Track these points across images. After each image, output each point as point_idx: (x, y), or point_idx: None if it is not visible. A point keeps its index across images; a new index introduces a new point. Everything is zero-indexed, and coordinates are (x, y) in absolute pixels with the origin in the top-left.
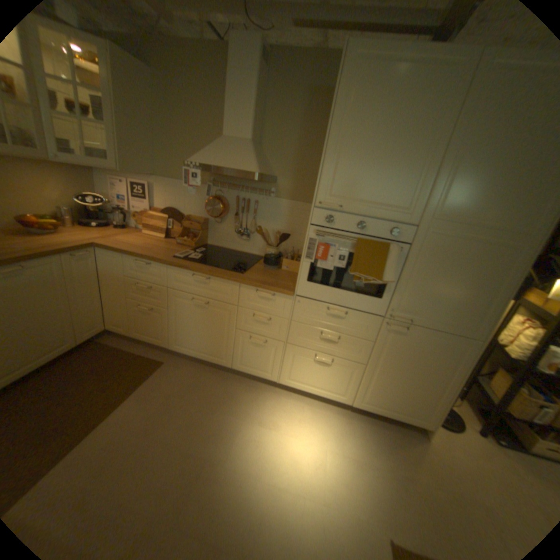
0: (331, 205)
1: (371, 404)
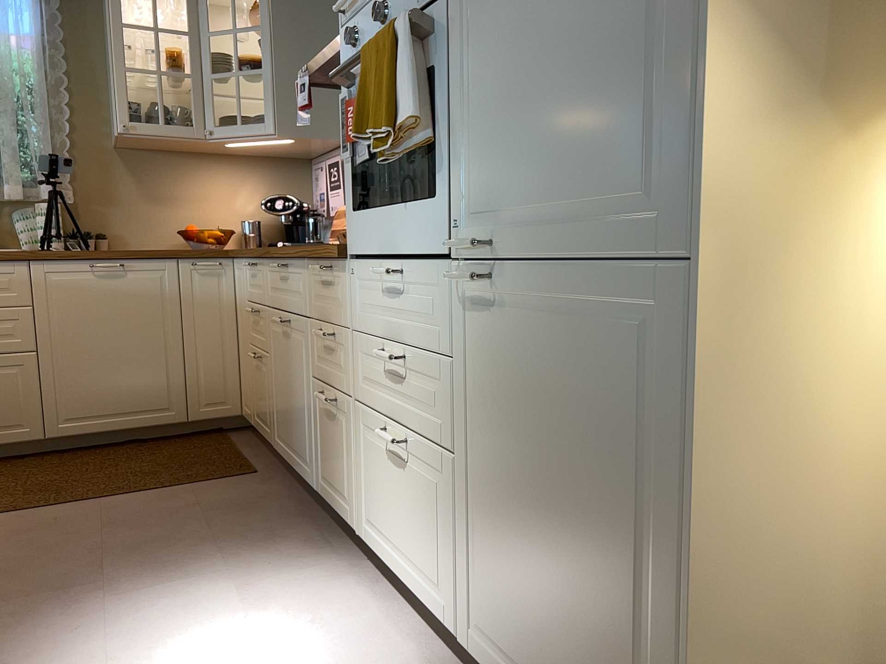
0: (344, 0)
1: (493, 644)
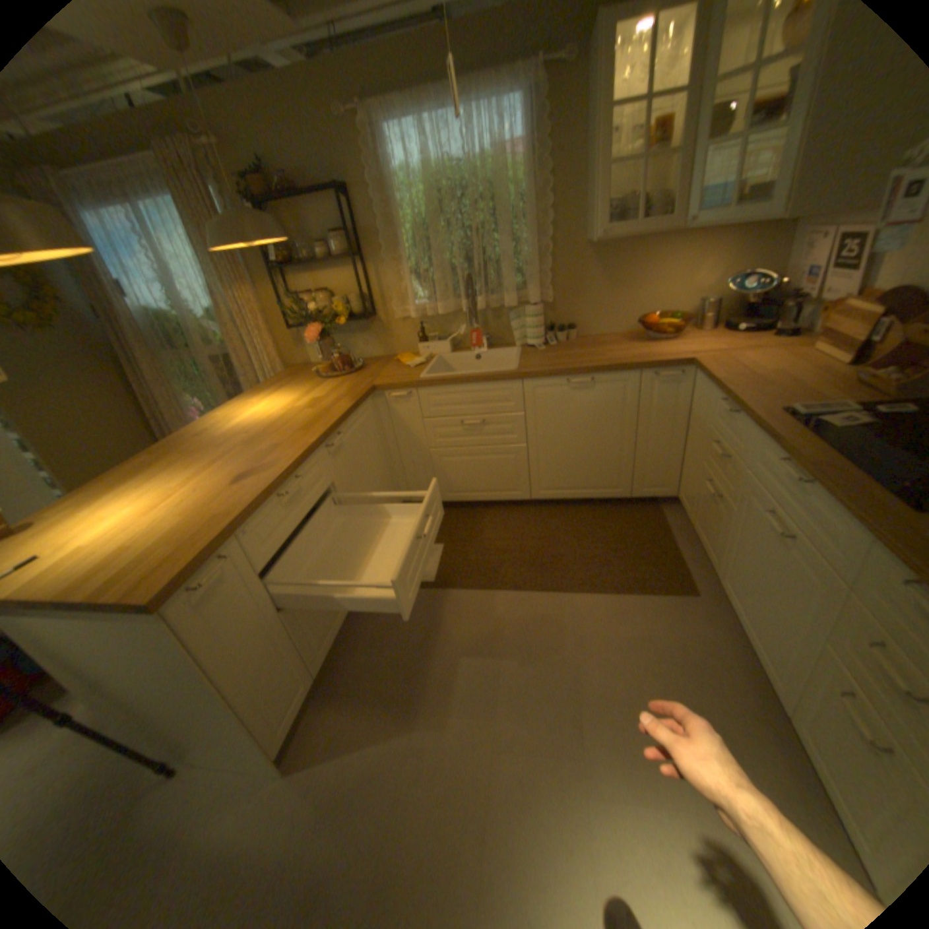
0: None
1: None
